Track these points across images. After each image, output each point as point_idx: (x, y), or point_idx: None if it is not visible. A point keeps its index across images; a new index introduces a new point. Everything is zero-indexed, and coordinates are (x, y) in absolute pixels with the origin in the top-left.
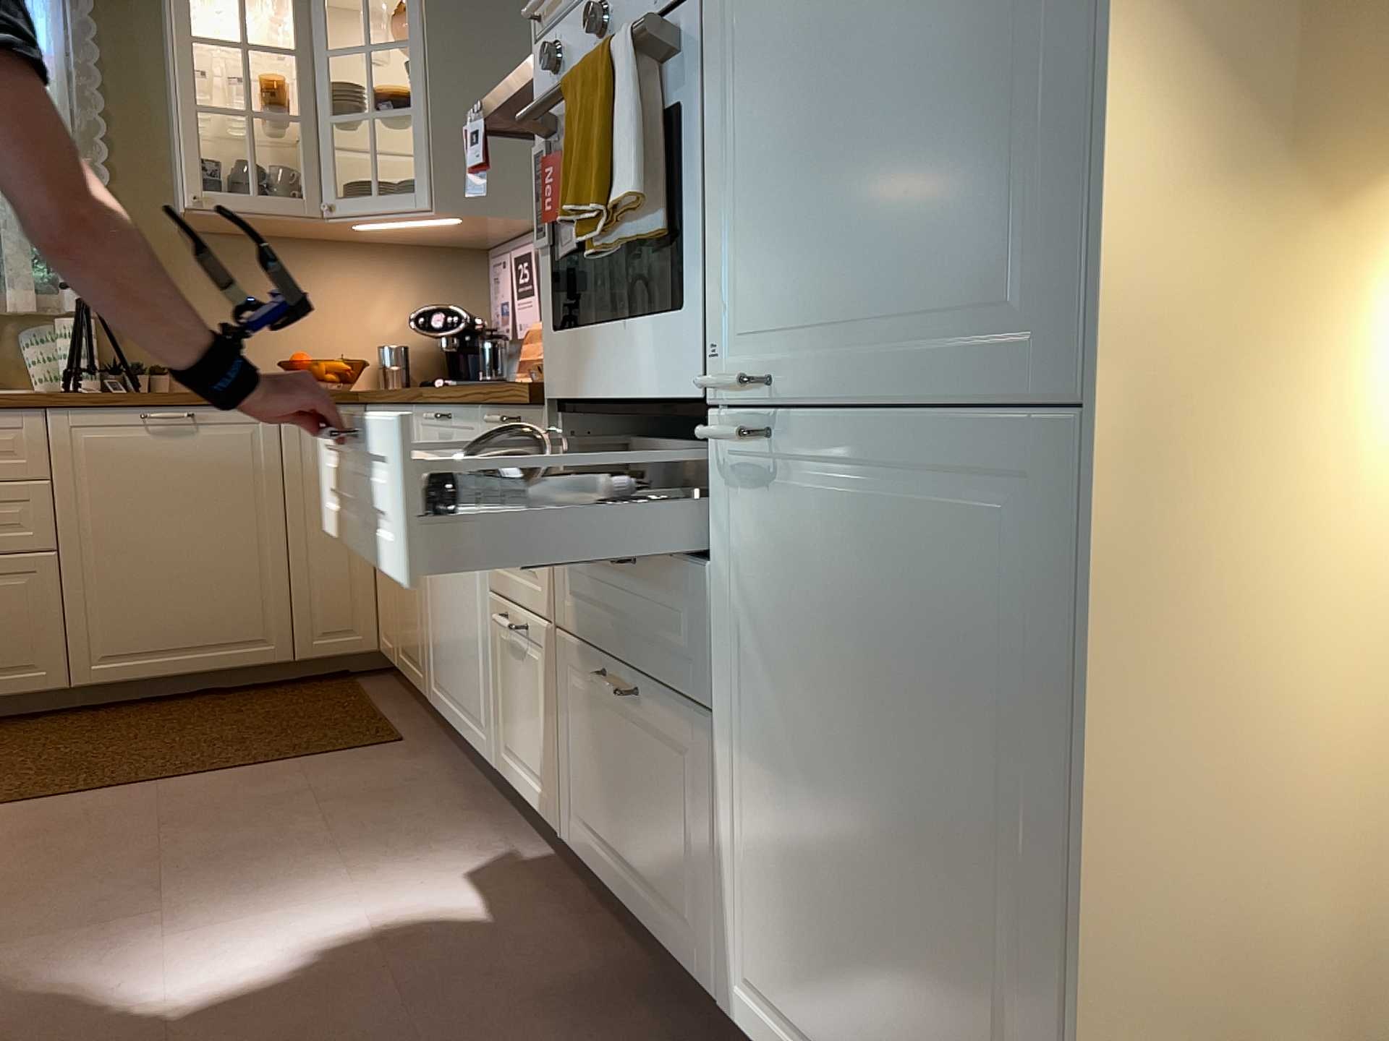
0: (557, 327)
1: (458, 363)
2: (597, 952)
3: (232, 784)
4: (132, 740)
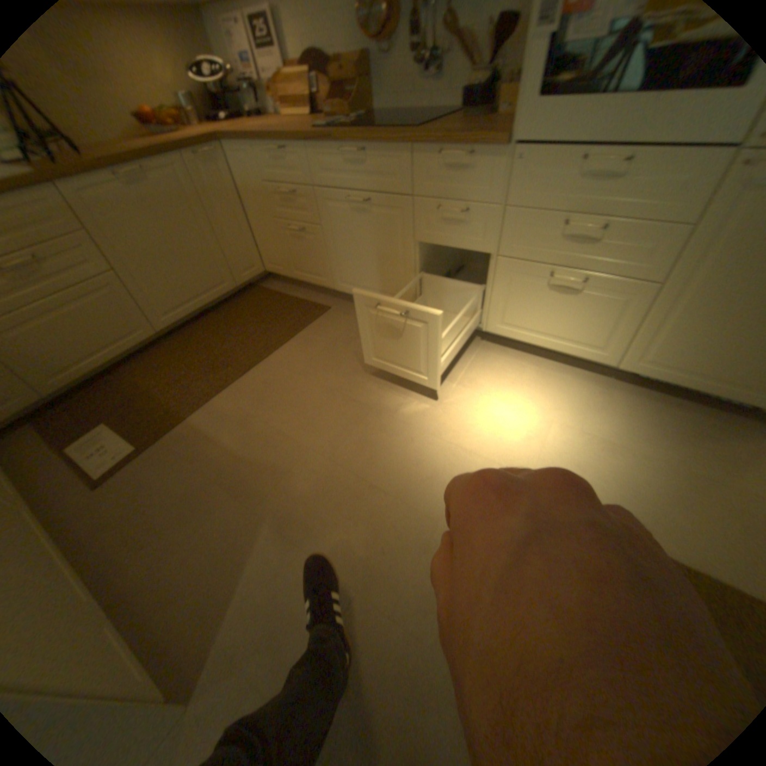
0: (539, 92)
1: (221, 98)
2: (521, 360)
3: (296, 347)
4: (215, 344)
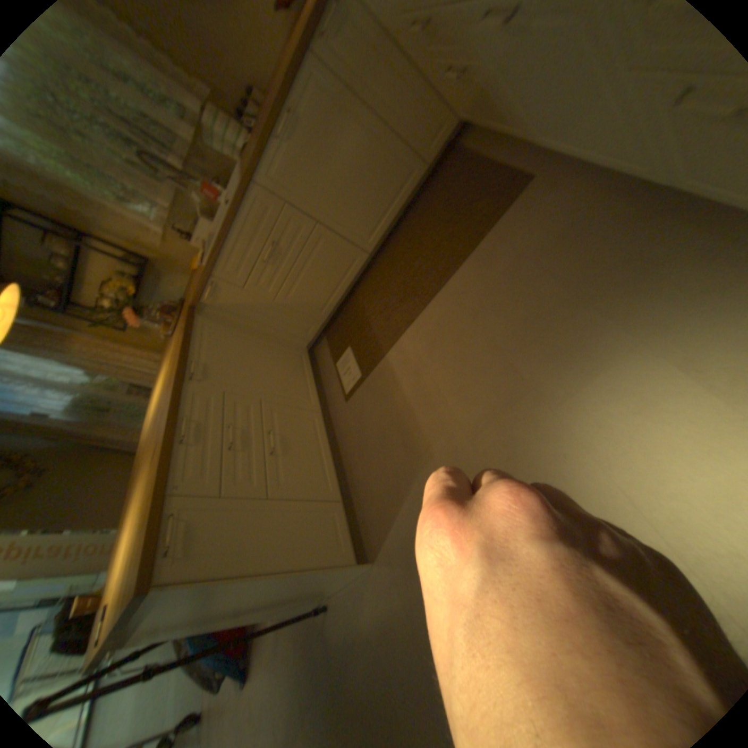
0: None
1: None
2: None
3: (475, 268)
4: (410, 261)
